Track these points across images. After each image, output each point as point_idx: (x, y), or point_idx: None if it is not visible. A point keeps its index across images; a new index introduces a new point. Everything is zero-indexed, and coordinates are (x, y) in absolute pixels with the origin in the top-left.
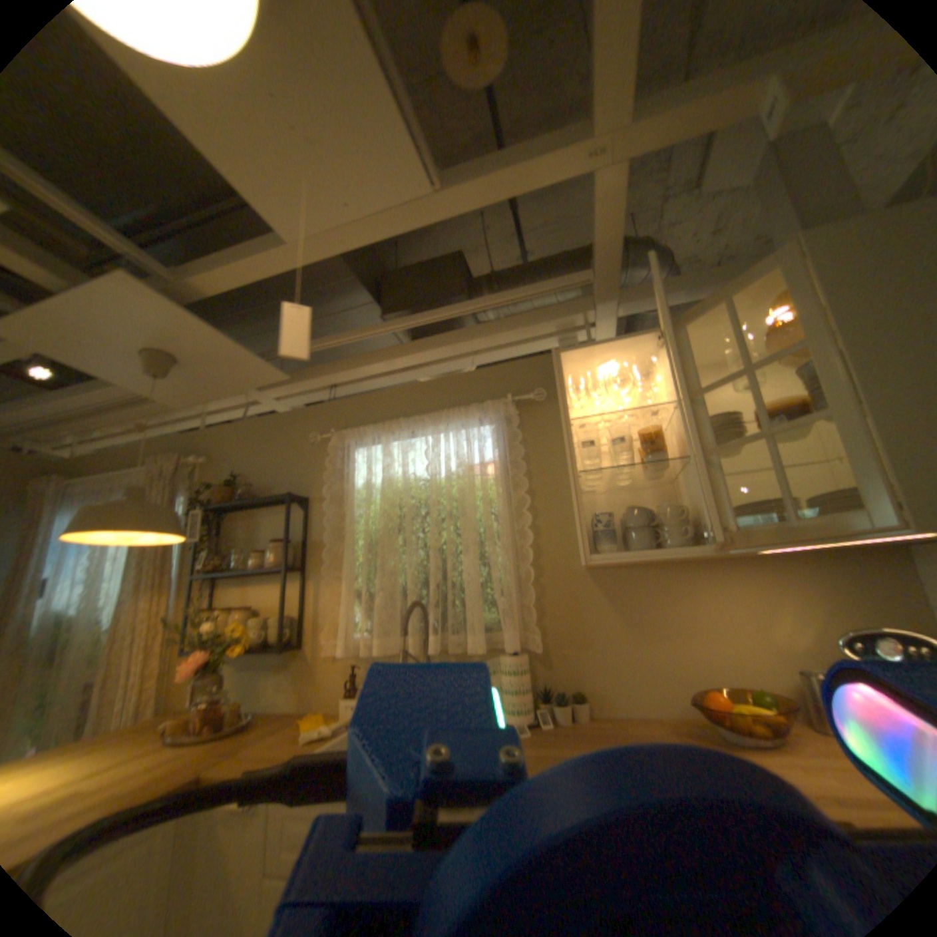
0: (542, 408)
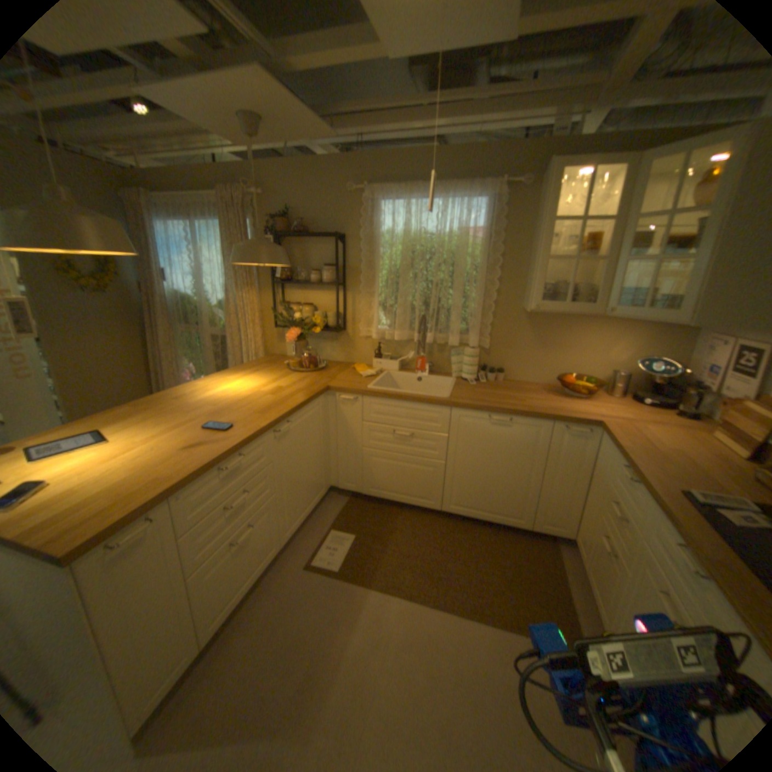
0: (525, 190)
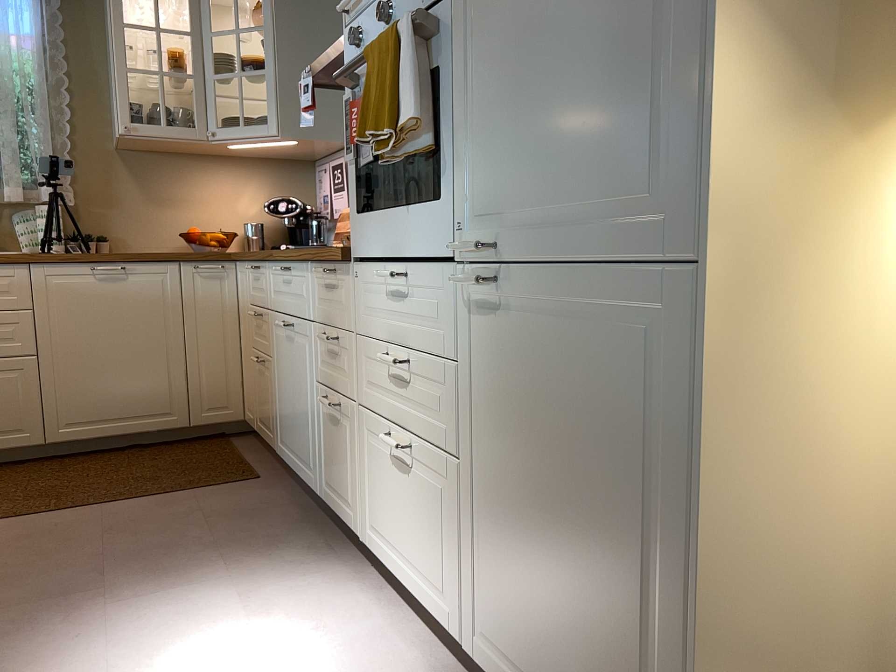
0: None
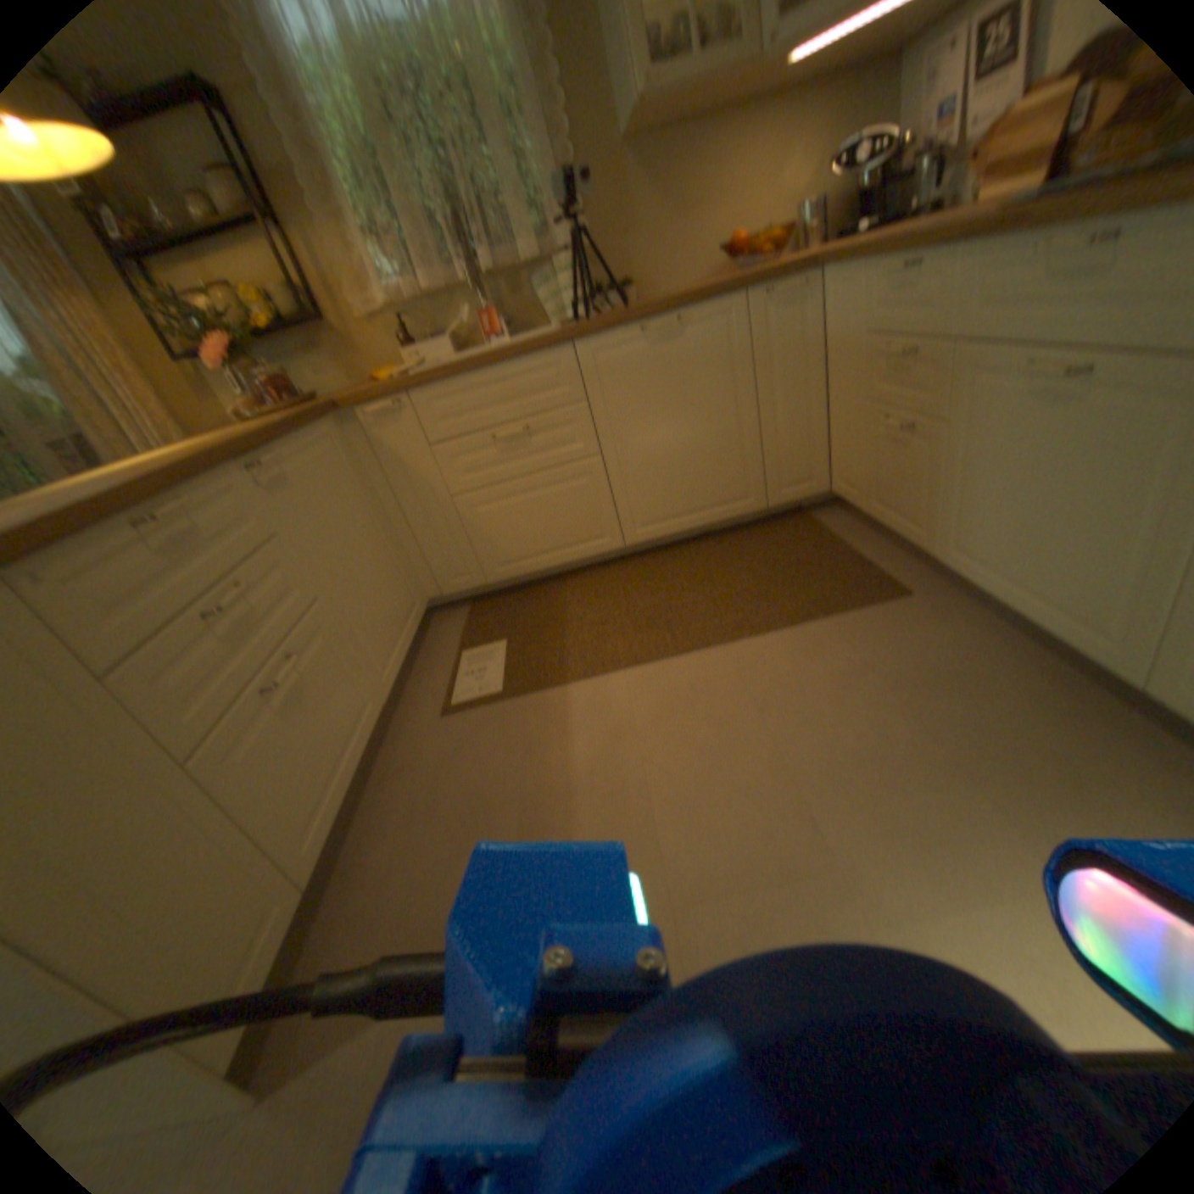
0: None
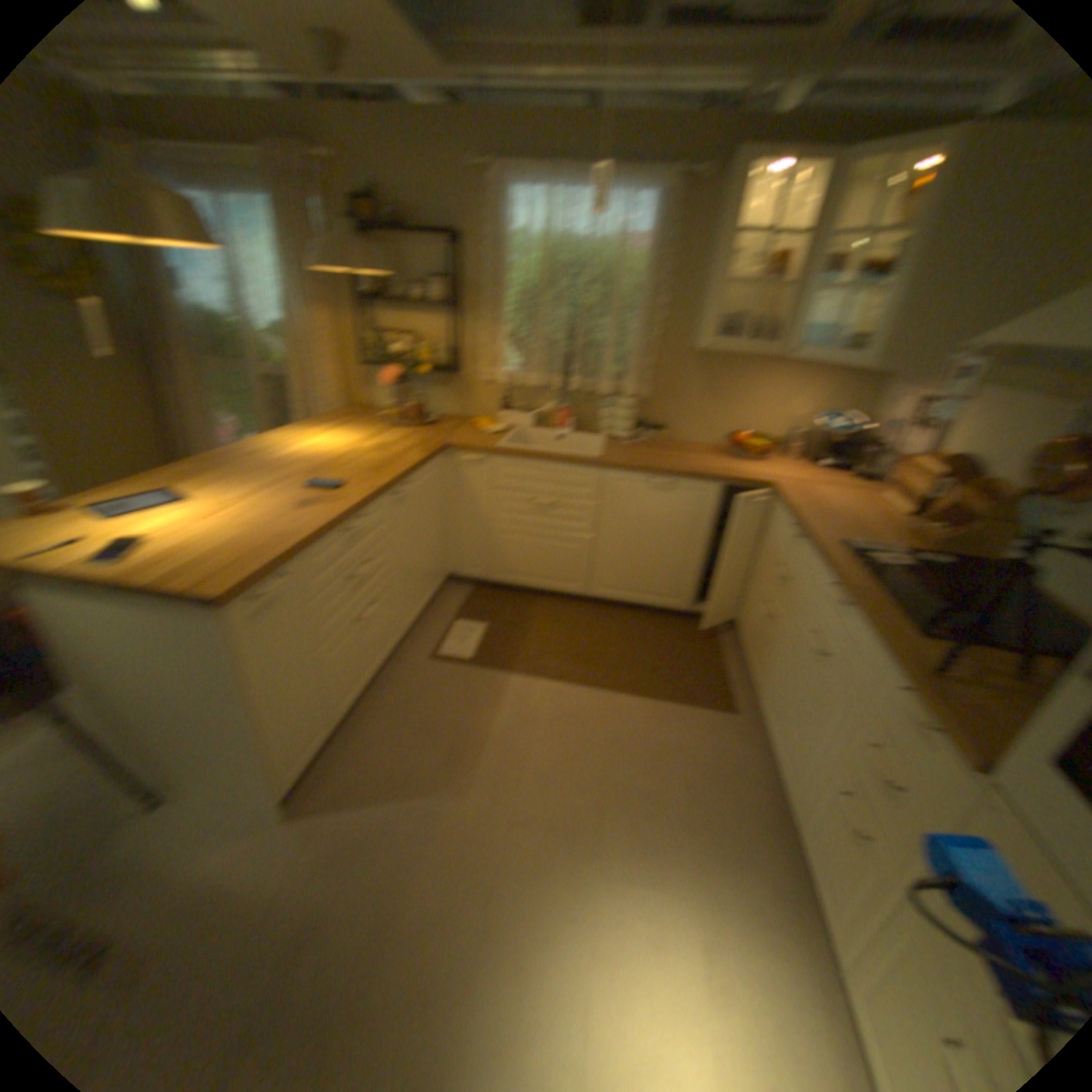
0: (707, 183)
